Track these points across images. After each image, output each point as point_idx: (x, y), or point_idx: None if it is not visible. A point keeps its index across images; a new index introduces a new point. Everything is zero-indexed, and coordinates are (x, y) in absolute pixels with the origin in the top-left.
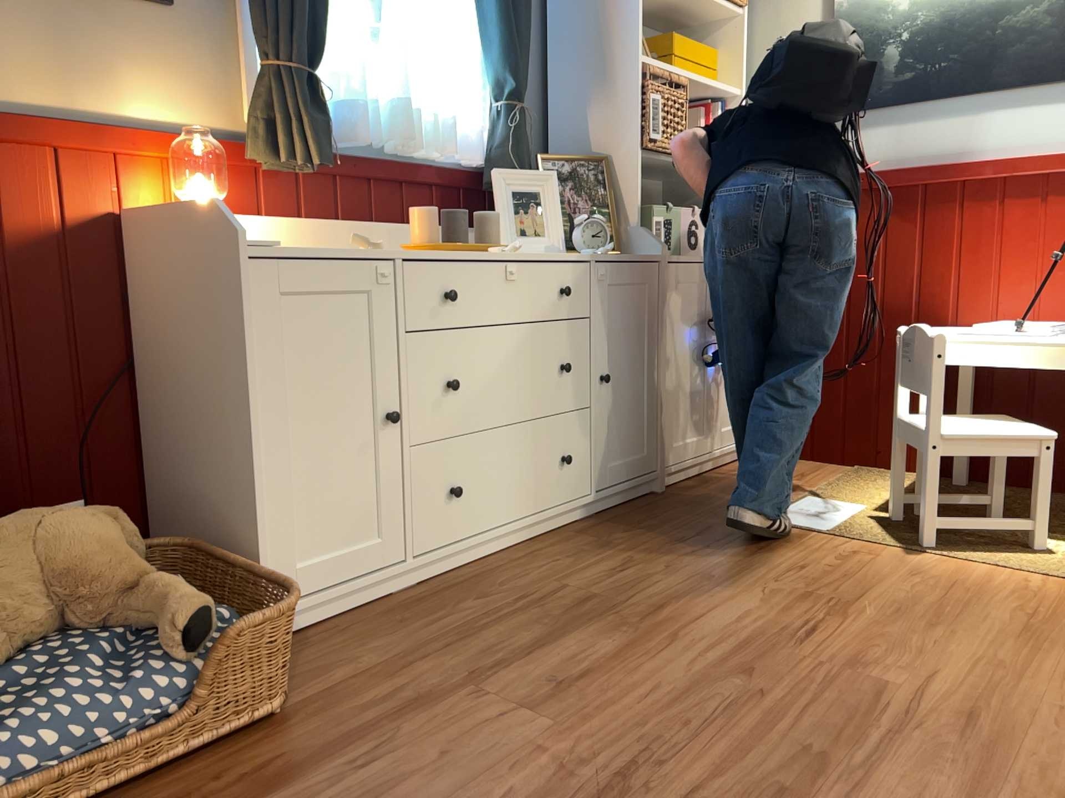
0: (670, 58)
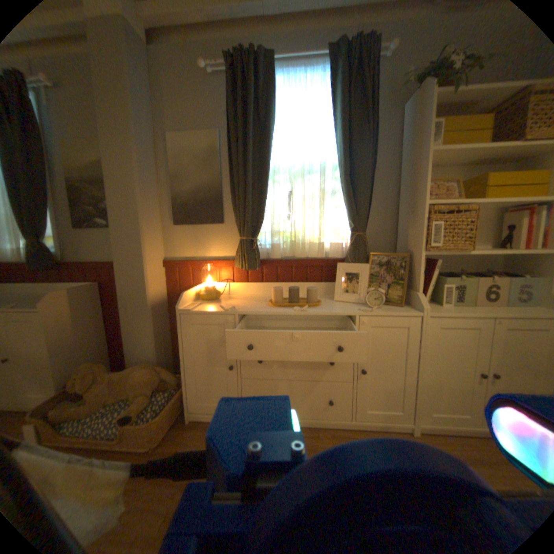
0: (486, 187)
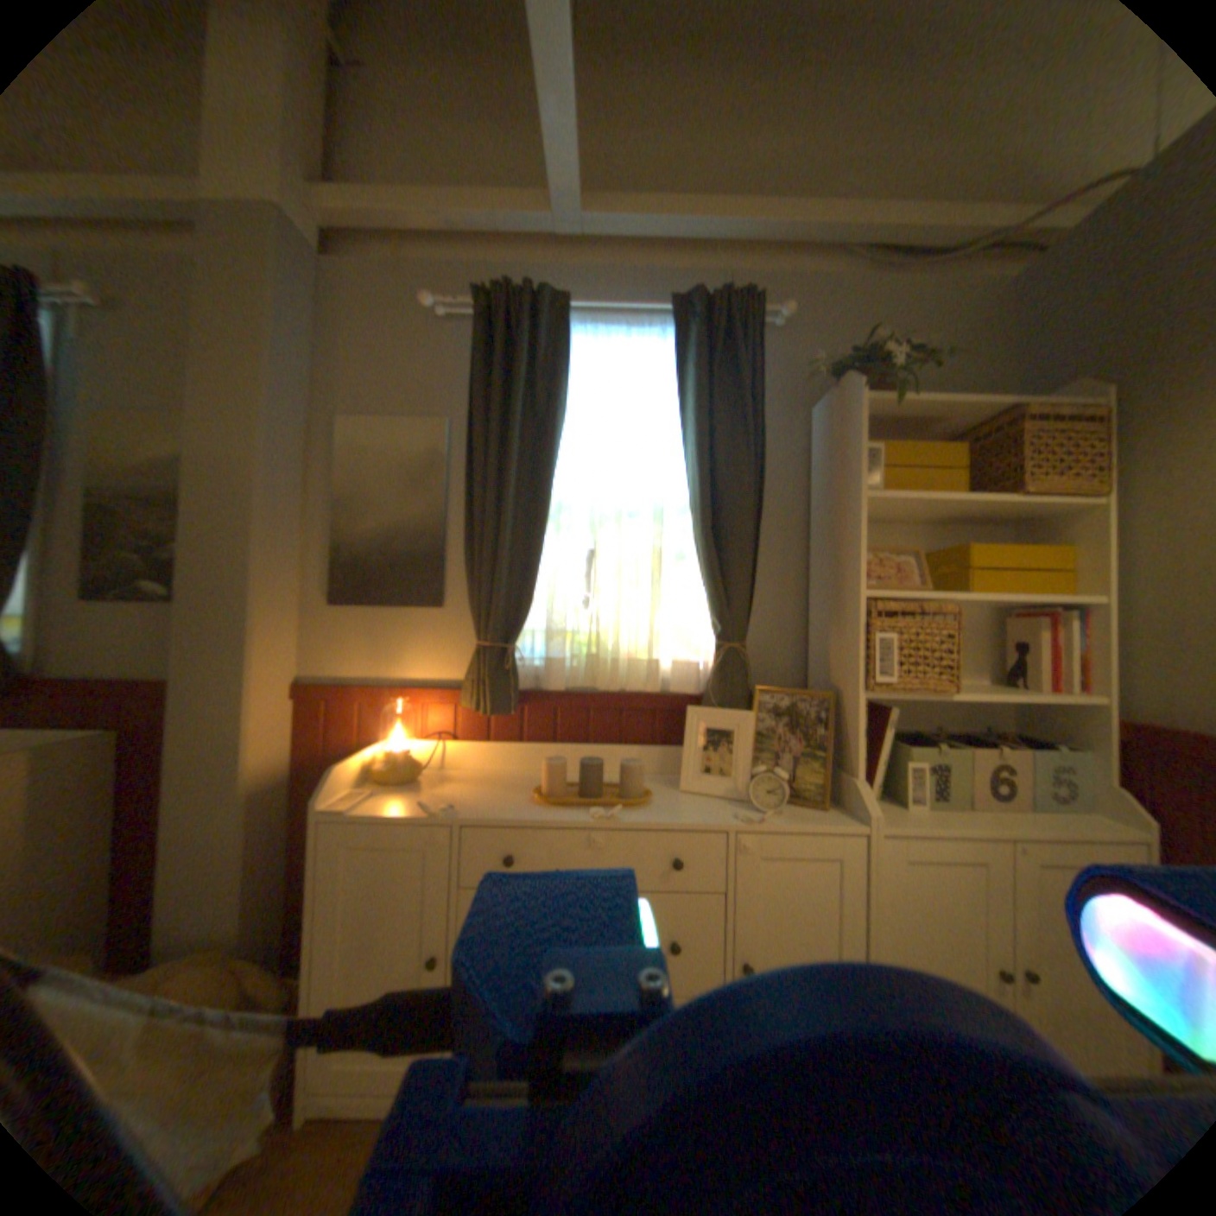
0: (968, 570)
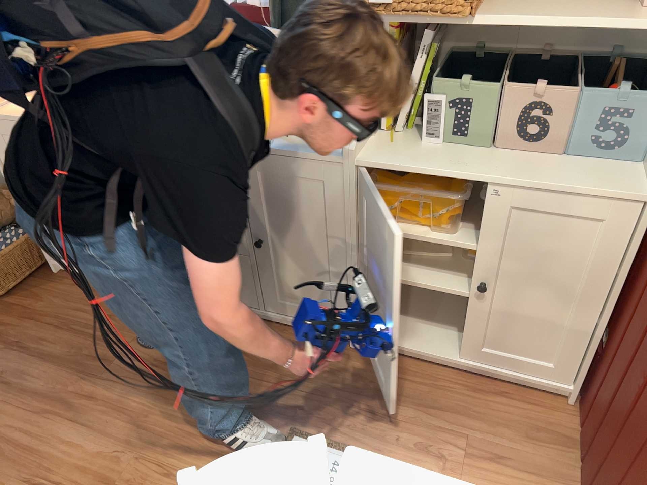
0: None
